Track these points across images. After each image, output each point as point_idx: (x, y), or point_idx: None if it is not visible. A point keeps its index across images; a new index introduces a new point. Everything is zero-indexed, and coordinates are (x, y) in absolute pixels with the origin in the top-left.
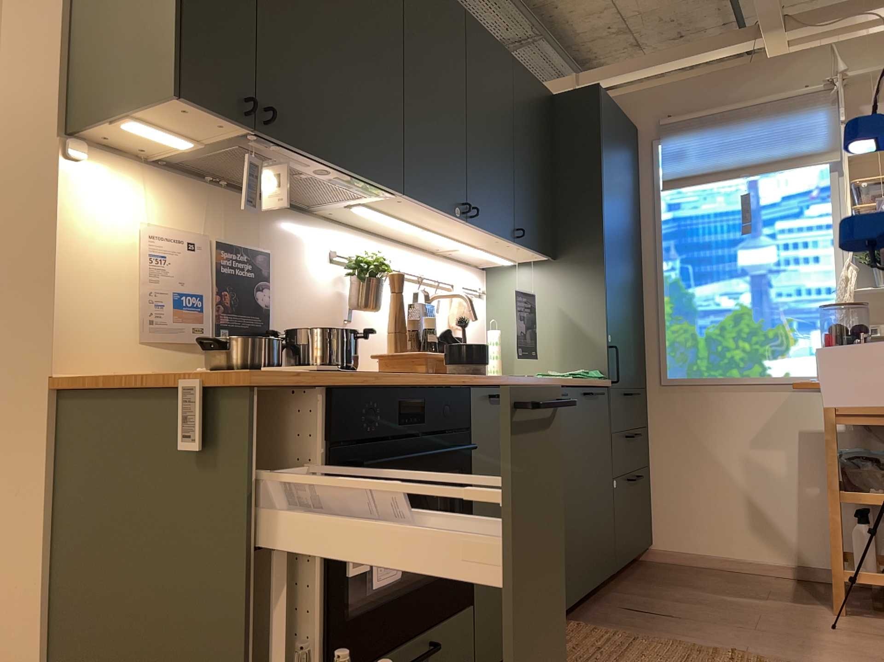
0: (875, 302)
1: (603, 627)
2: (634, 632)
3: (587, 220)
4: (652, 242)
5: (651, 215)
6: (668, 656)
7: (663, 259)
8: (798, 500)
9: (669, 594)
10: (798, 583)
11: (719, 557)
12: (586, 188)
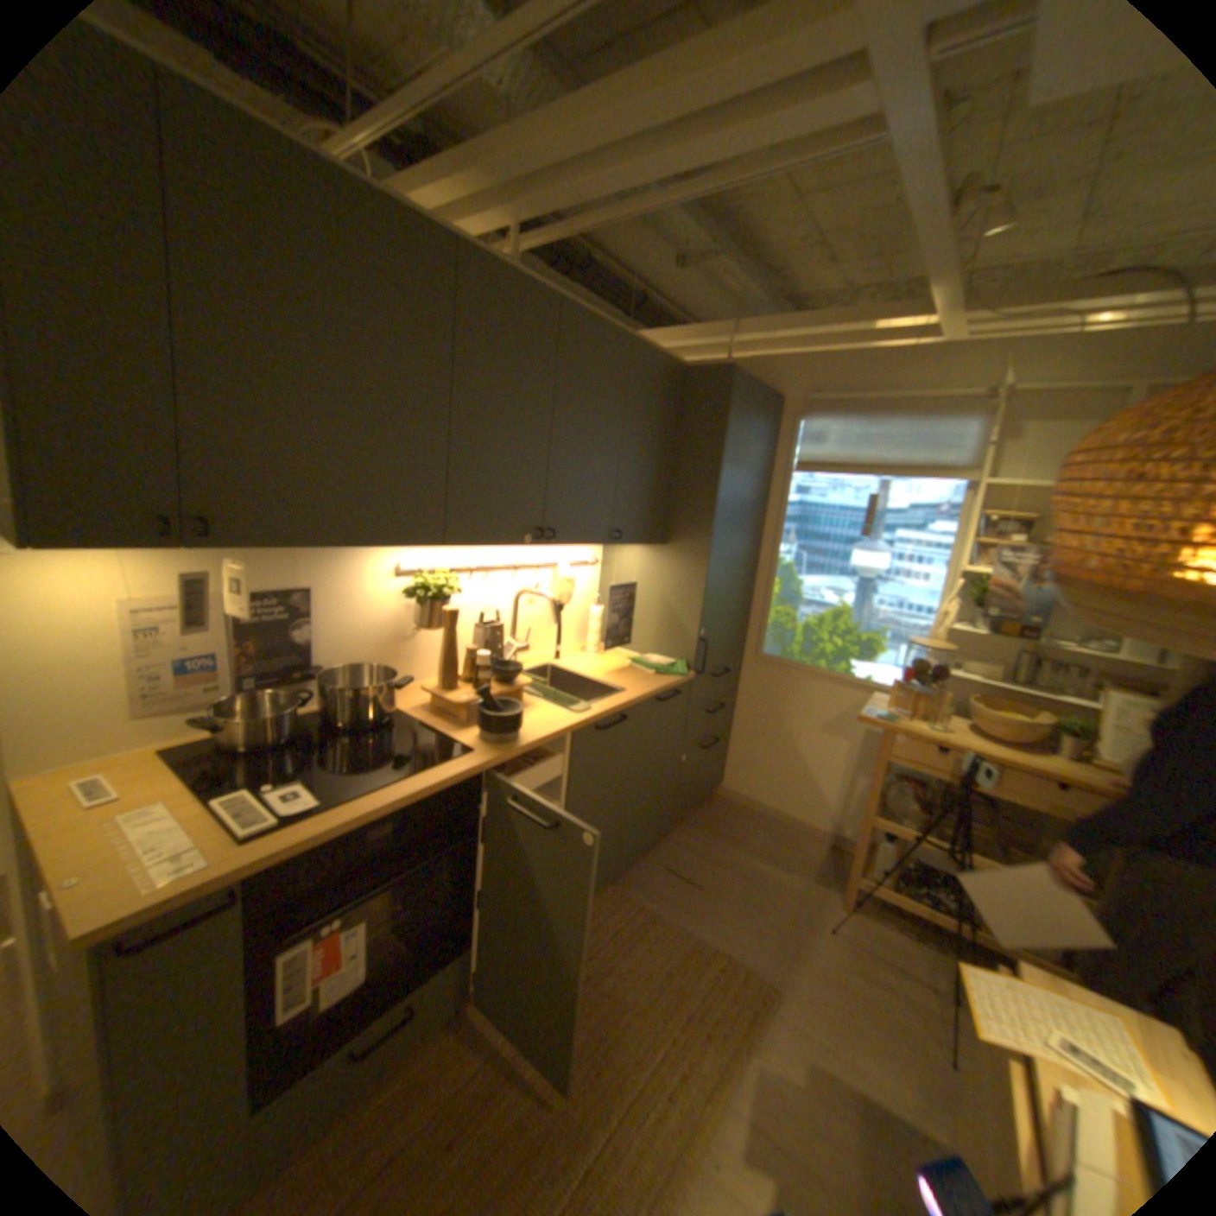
0: (972, 635)
1: (632, 900)
2: (657, 911)
3: (697, 514)
4: (774, 522)
5: (778, 494)
6: (668, 959)
7: (780, 542)
8: (849, 787)
9: (710, 855)
10: (829, 853)
11: (772, 810)
12: (701, 481)
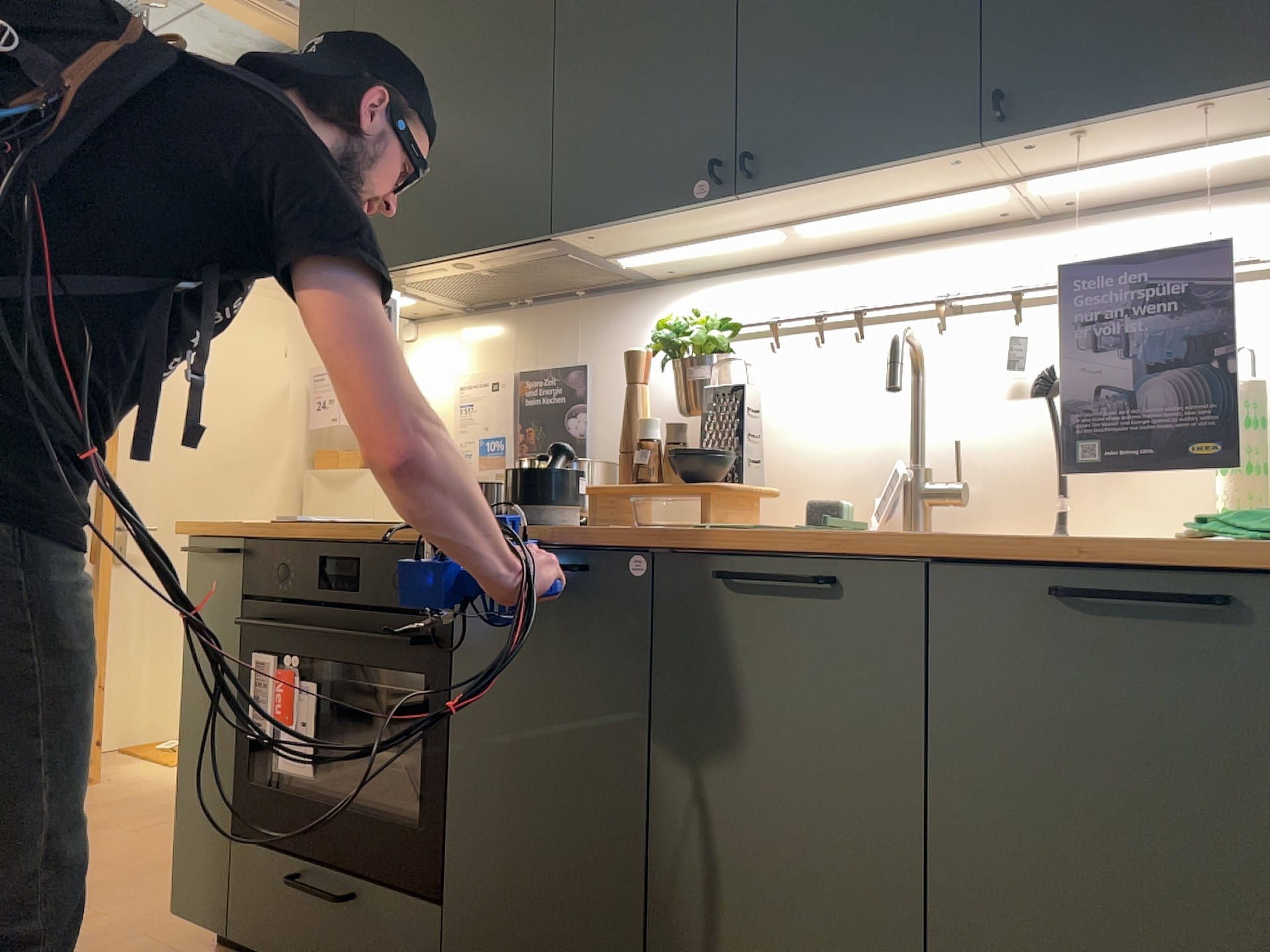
0: None
1: None
2: None
3: None
4: None
5: None
6: None
7: None
8: None
9: None
10: None
11: None
12: None
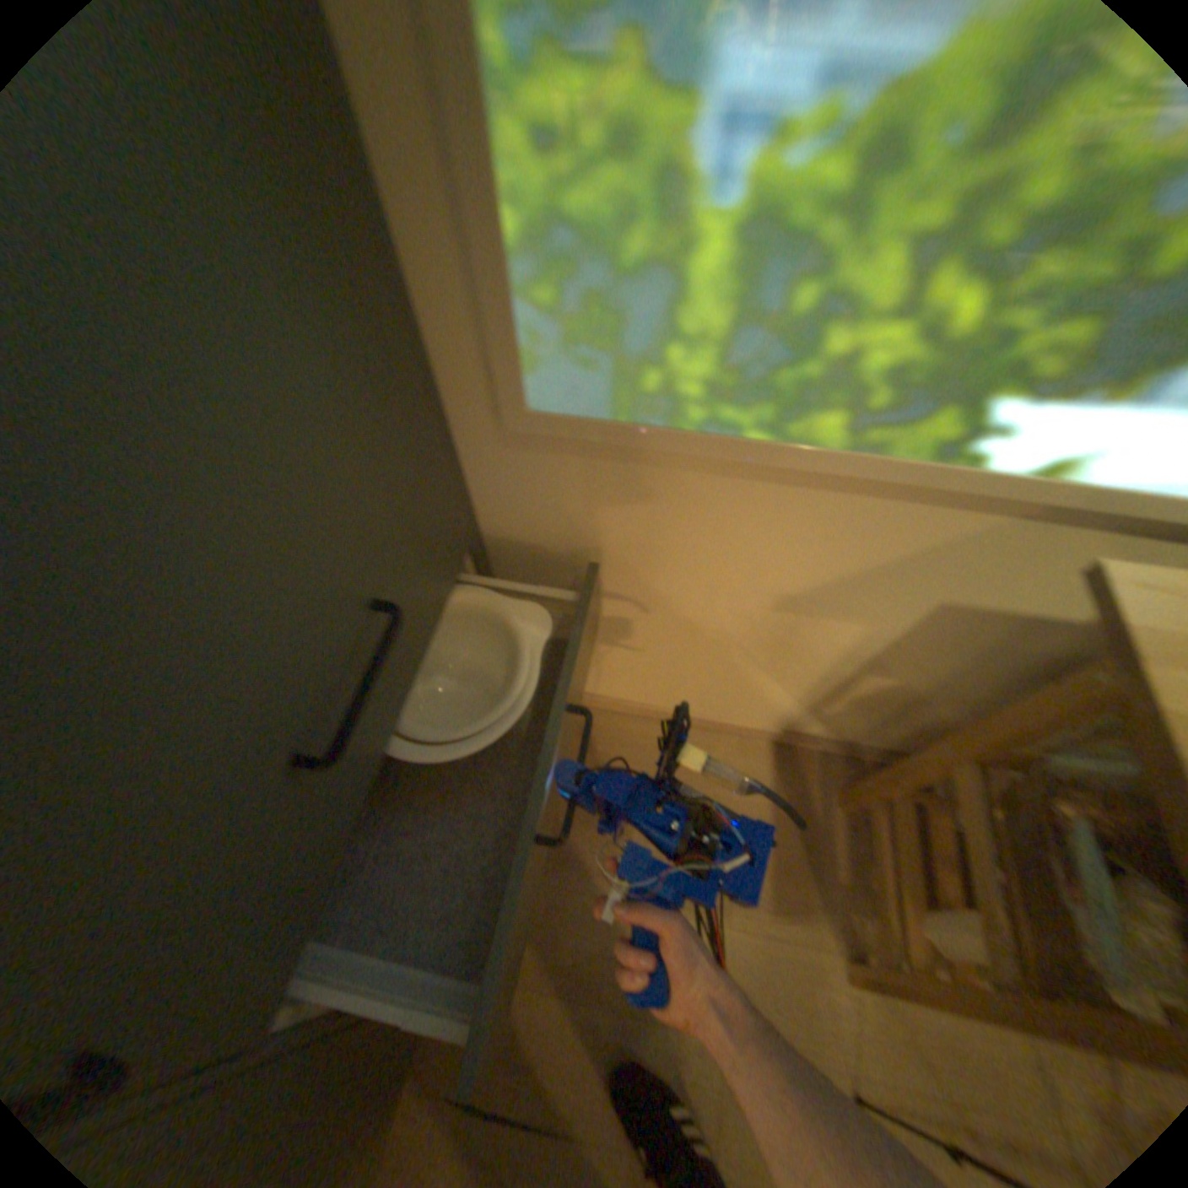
0: None
1: None
2: None
3: None
4: None
5: None
6: None
7: None
8: (841, 687)
9: (551, 950)
10: (777, 771)
11: (646, 708)
12: None
